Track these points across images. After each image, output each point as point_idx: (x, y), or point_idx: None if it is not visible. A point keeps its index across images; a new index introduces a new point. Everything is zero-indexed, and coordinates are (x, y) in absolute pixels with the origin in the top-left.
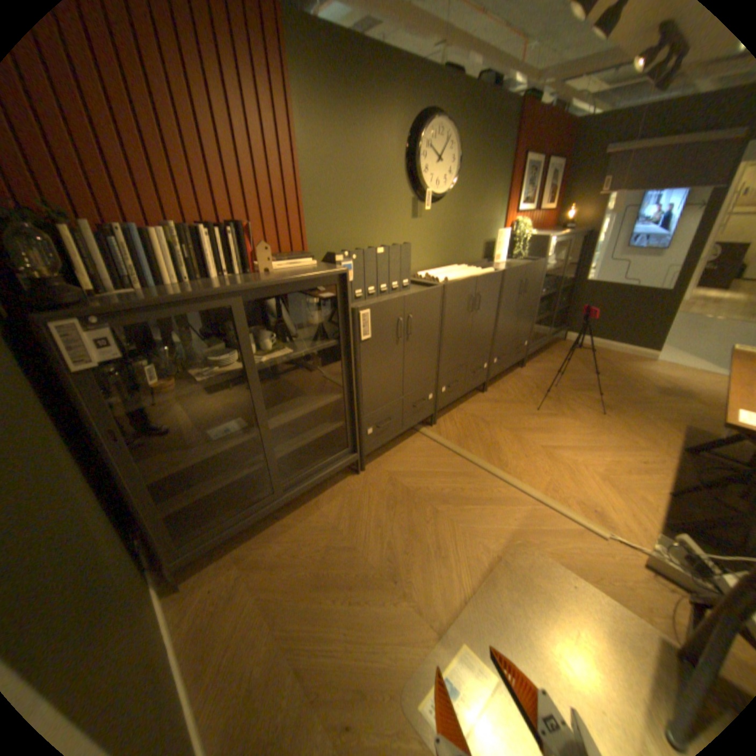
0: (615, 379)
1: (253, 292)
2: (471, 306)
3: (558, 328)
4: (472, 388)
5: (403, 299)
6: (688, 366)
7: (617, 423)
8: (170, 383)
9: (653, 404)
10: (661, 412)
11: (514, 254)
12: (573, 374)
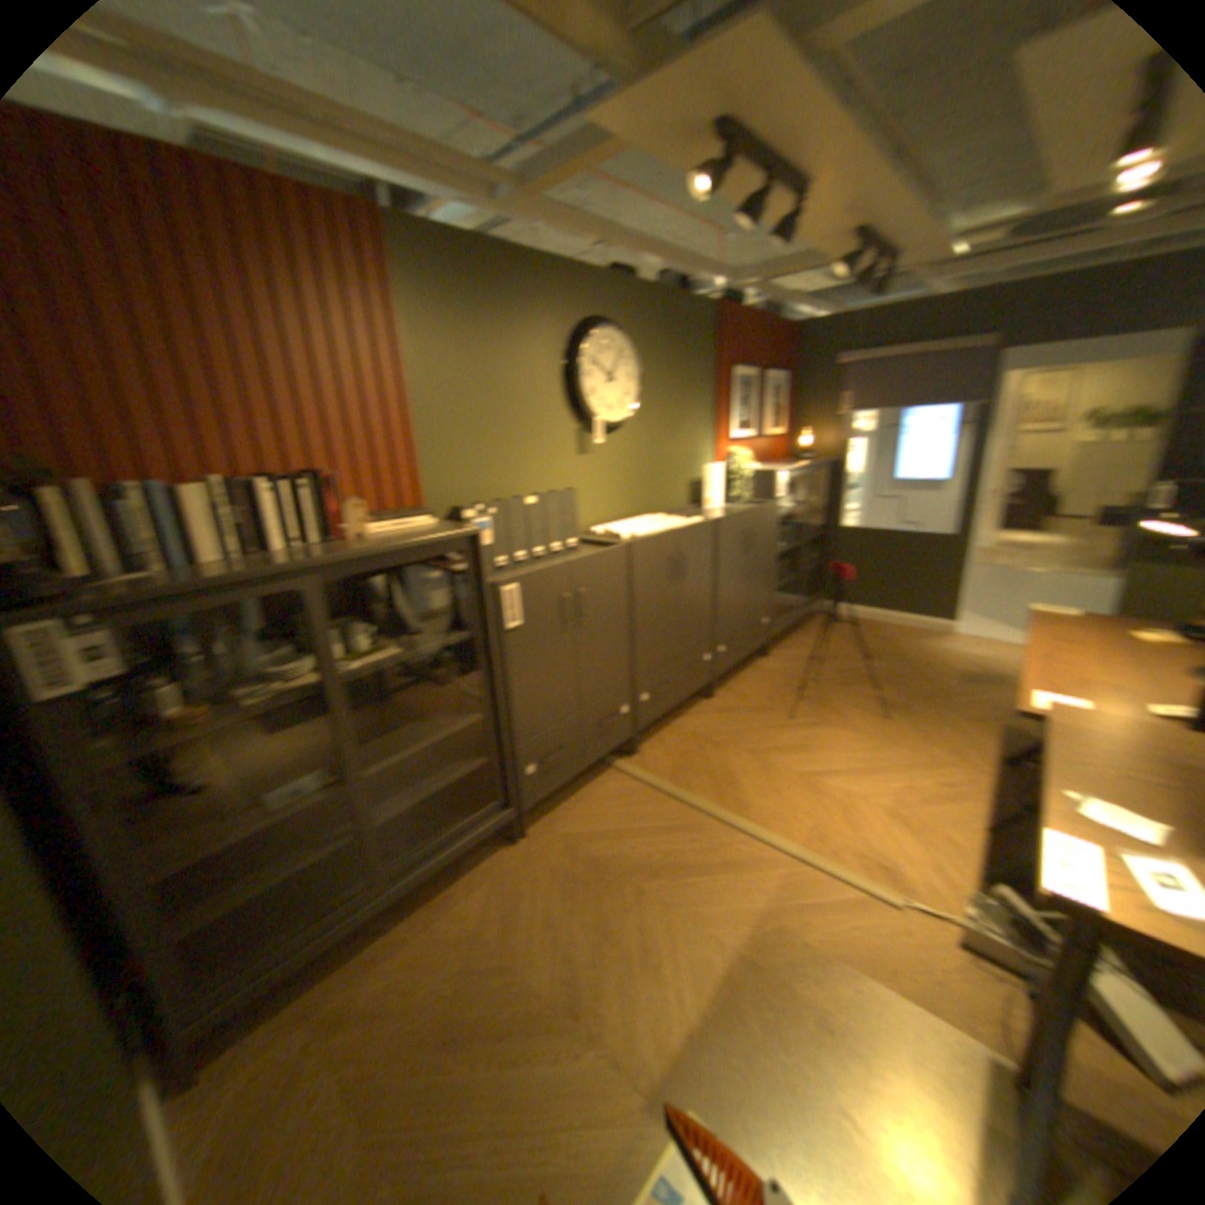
0: (899, 666)
1: (341, 566)
2: (675, 572)
3: (814, 596)
4: (692, 692)
5: (570, 567)
6: (999, 640)
7: (906, 730)
8: (206, 710)
9: (955, 697)
10: (966, 709)
11: (734, 497)
12: (840, 662)
